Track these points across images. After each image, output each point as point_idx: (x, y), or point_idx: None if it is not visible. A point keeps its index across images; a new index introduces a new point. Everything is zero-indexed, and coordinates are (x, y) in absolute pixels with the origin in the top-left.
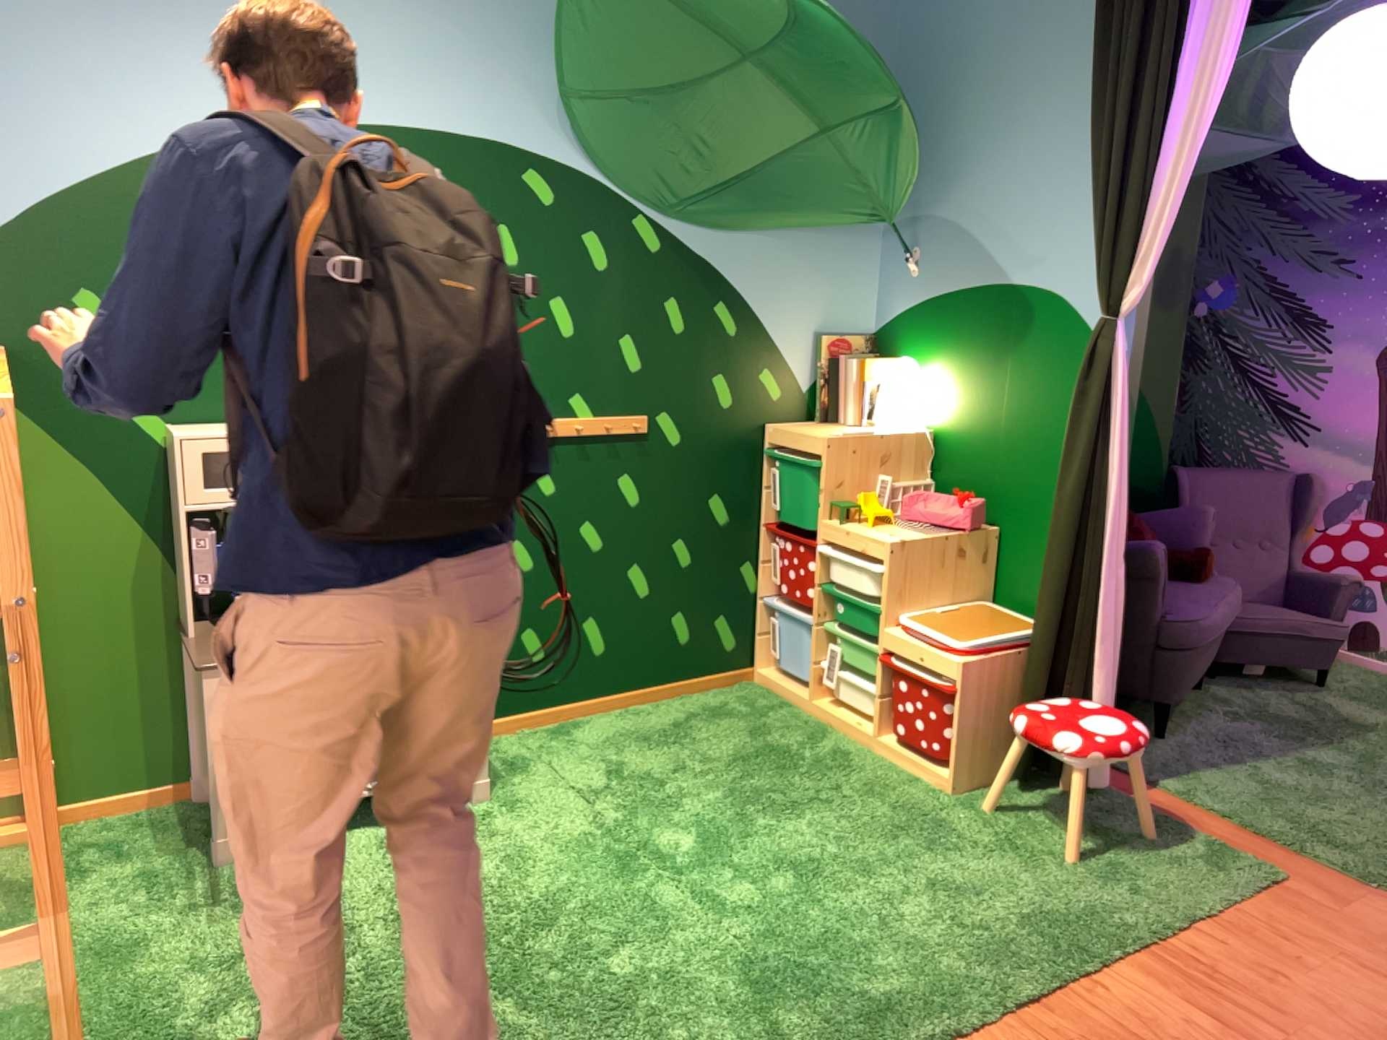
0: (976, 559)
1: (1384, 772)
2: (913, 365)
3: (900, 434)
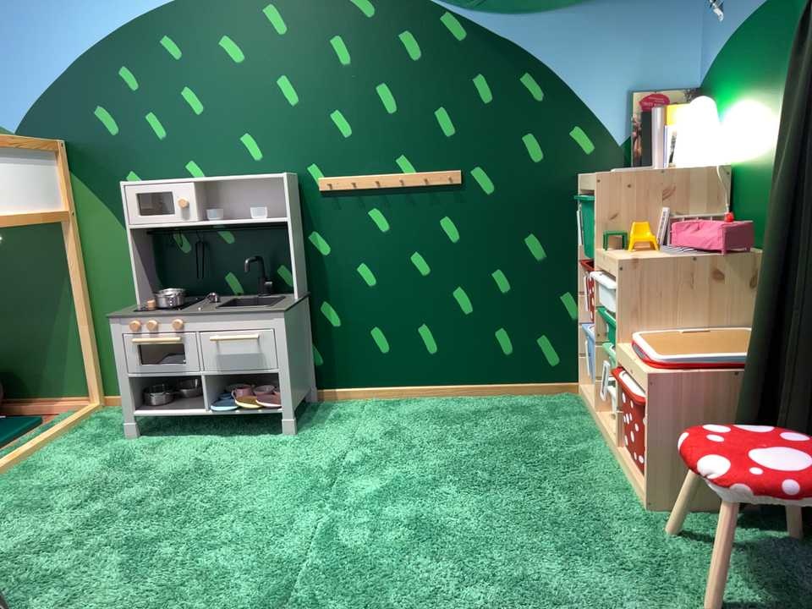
0: (751, 286)
1: None
2: (723, 102)
3: (693, 167)
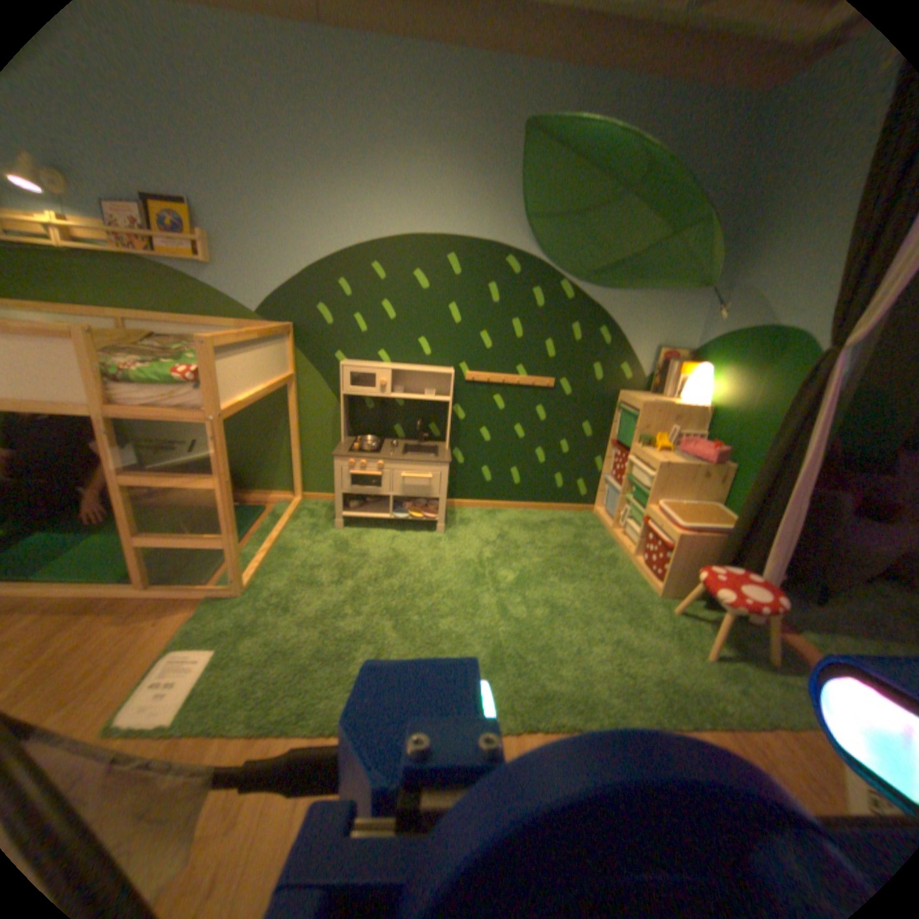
0: (719, 479)
1: None
2: (713, 365)
3: (692, 402)
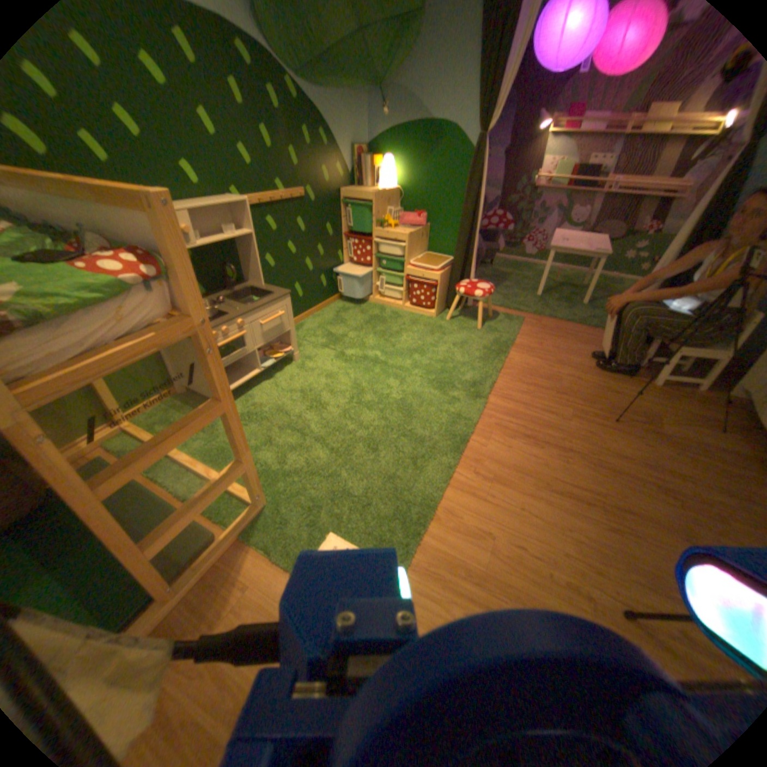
0: (423, 237)
1: (523, 286)
2: (388, 156)
3: (390, 188)
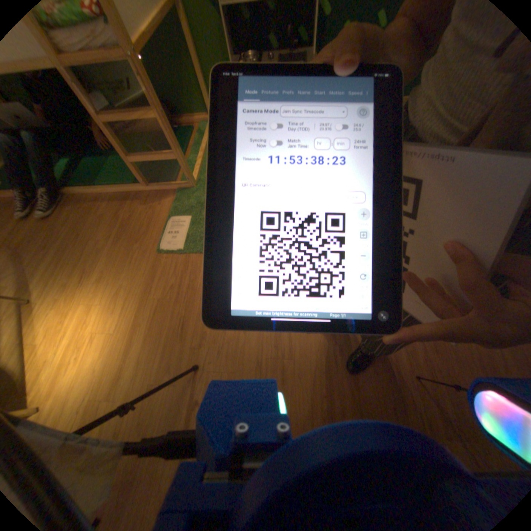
0: None
1: None
2: None
3: None
